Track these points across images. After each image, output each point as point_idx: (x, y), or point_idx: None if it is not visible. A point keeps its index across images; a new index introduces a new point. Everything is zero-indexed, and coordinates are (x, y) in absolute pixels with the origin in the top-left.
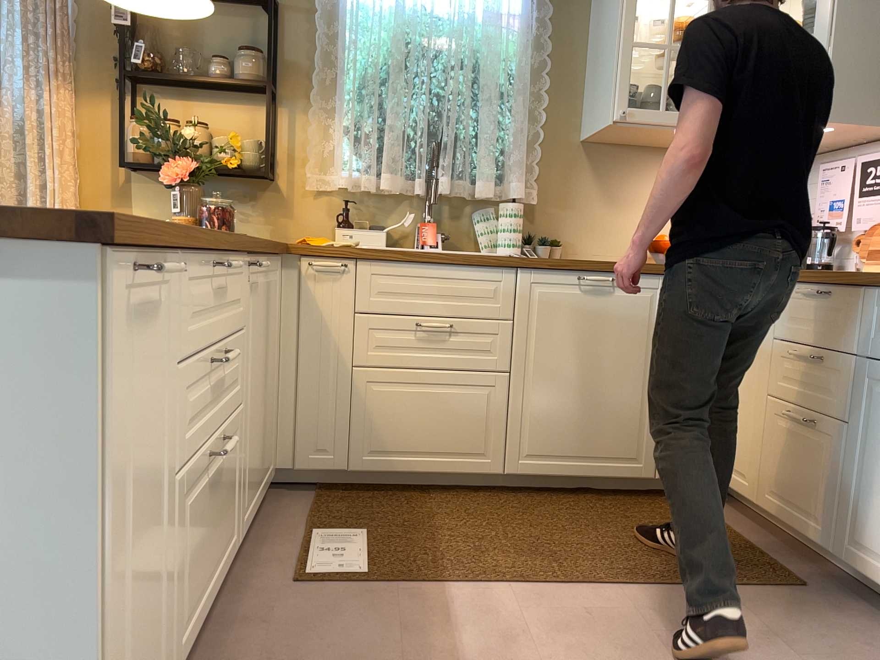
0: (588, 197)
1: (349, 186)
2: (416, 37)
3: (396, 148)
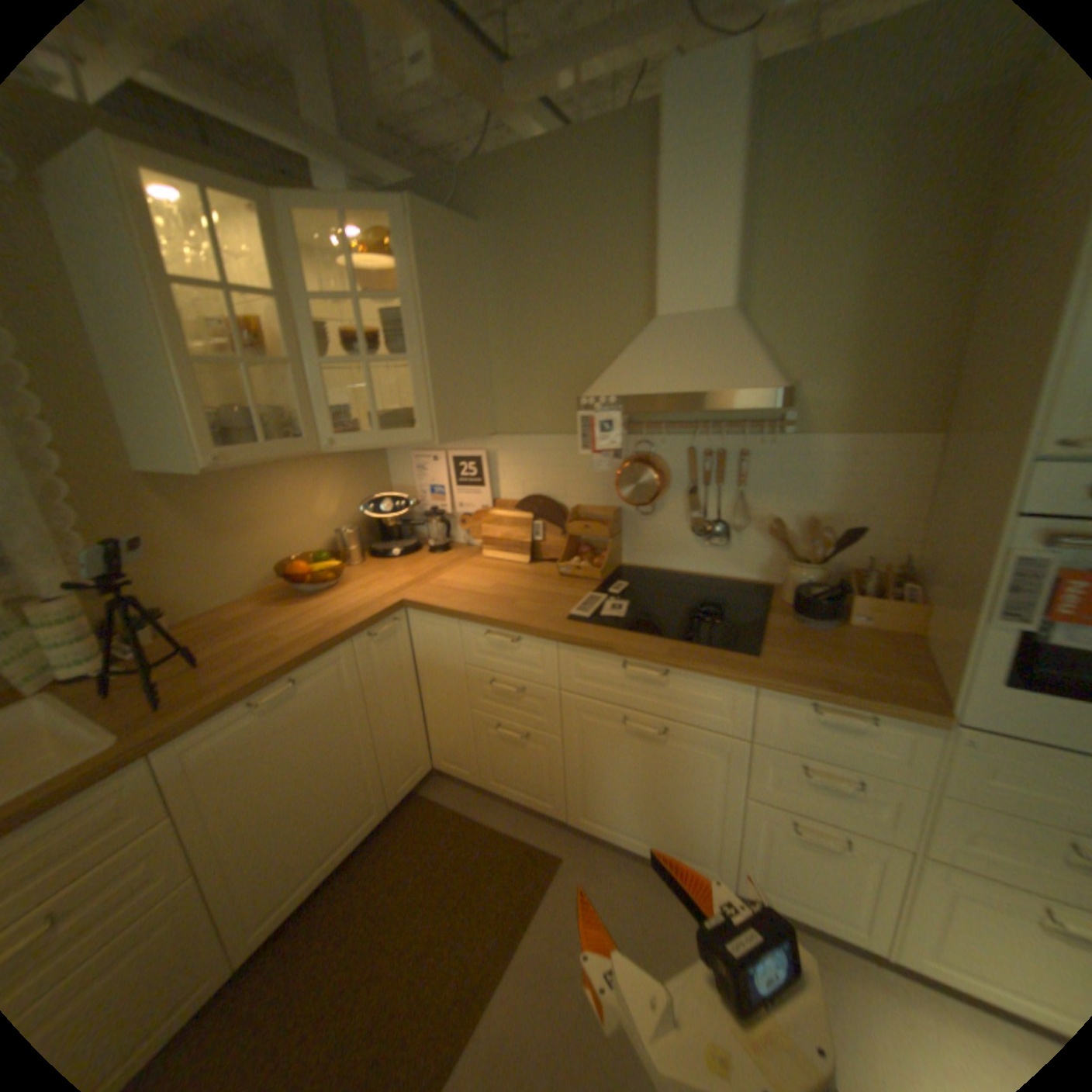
0: (176, 541)
1: None
2: None
3: None
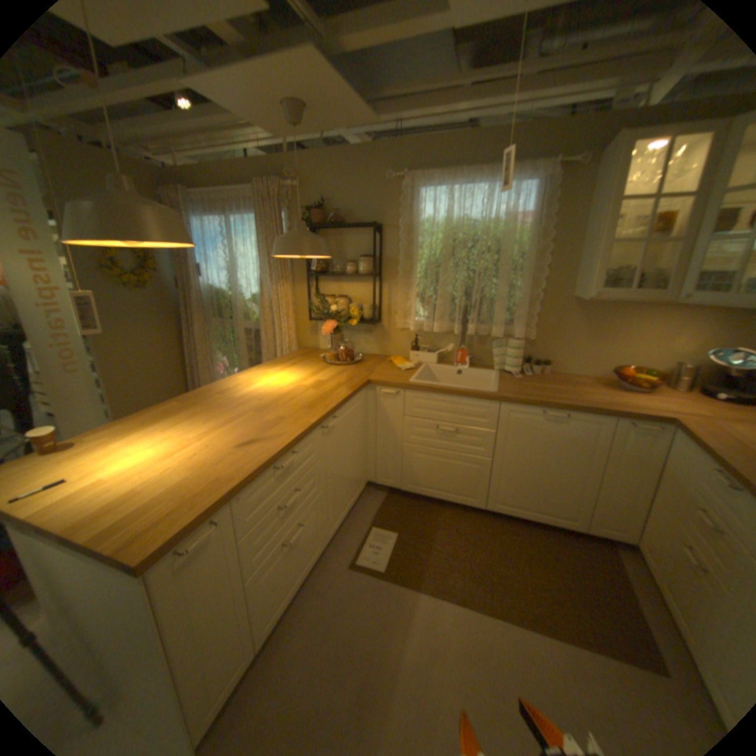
0: (575, 333)
1: (416, 329)
2: (460, 235)
3: (443, 307)
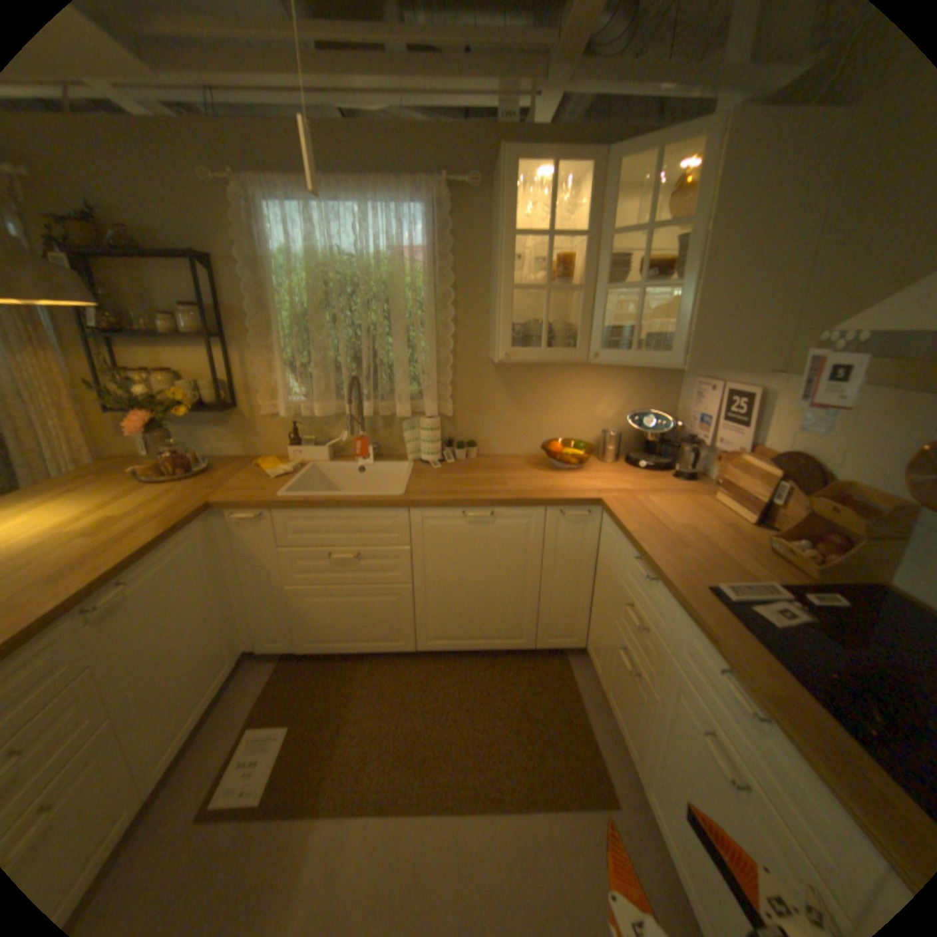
0: (497, 405)
1: (289, 415)
2: (333, 277)
3: (324, 381)
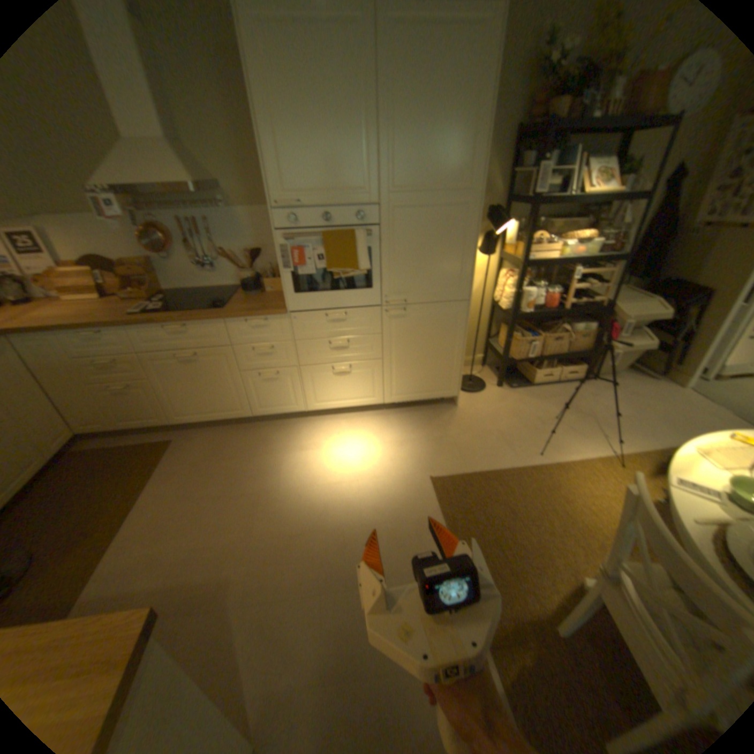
0: None
1: None
2: None
3: None
